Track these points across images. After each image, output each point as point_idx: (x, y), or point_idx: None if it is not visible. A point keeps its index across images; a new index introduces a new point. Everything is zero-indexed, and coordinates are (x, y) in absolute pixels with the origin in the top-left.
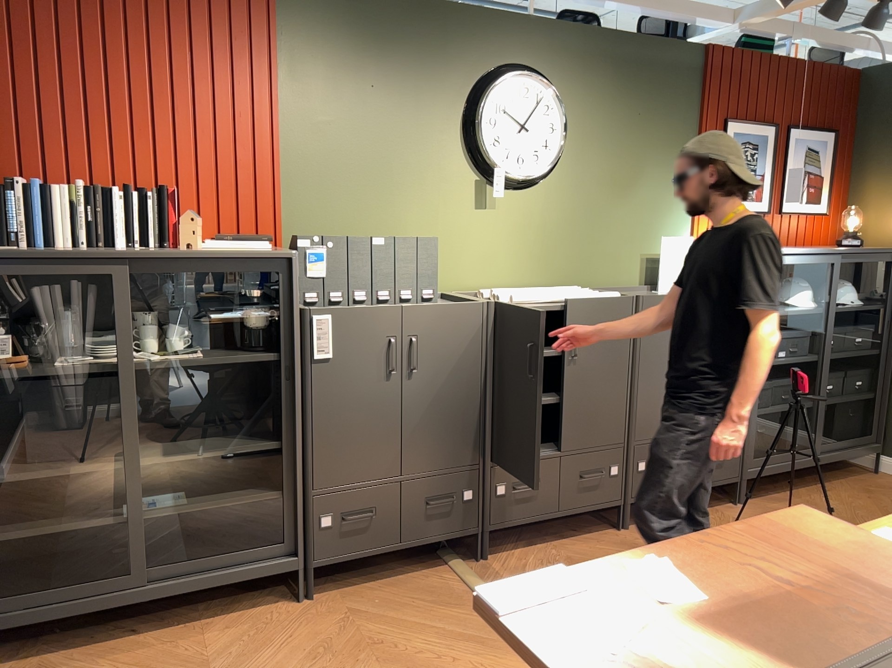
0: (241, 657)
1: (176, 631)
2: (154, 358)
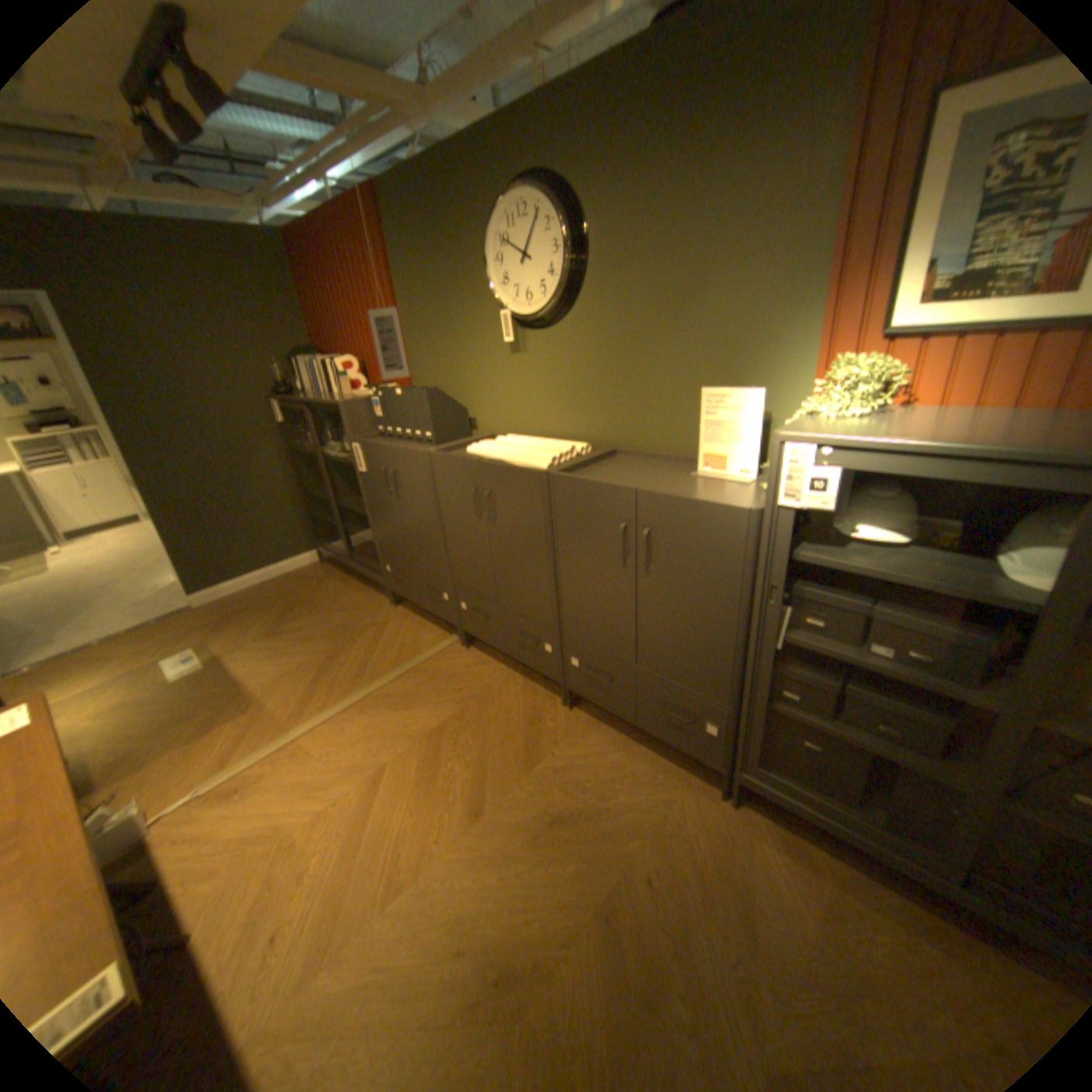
0: (340, 610)
1: (360, 587)
2: (336, 454)
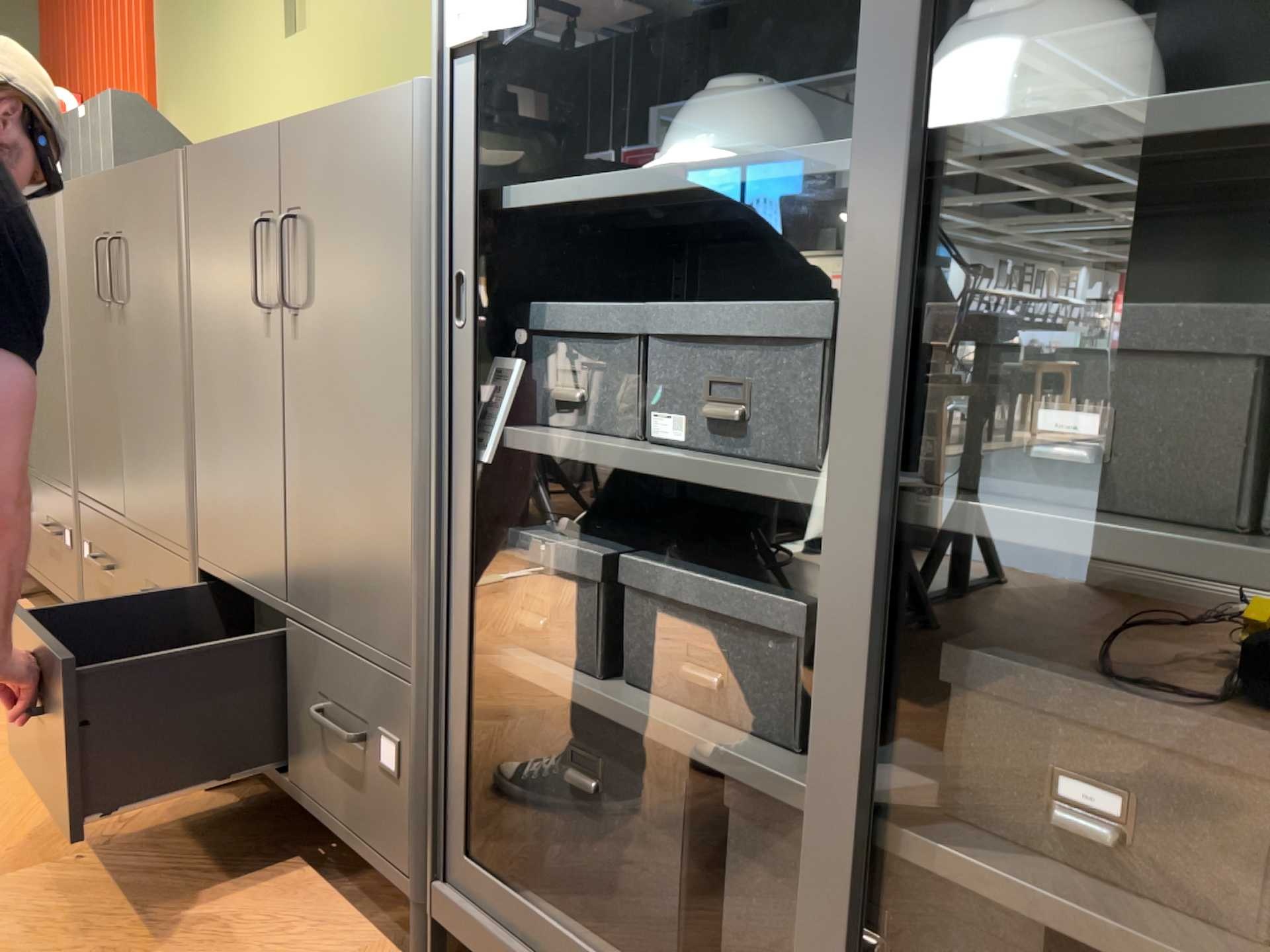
0: None
1: None
2: None
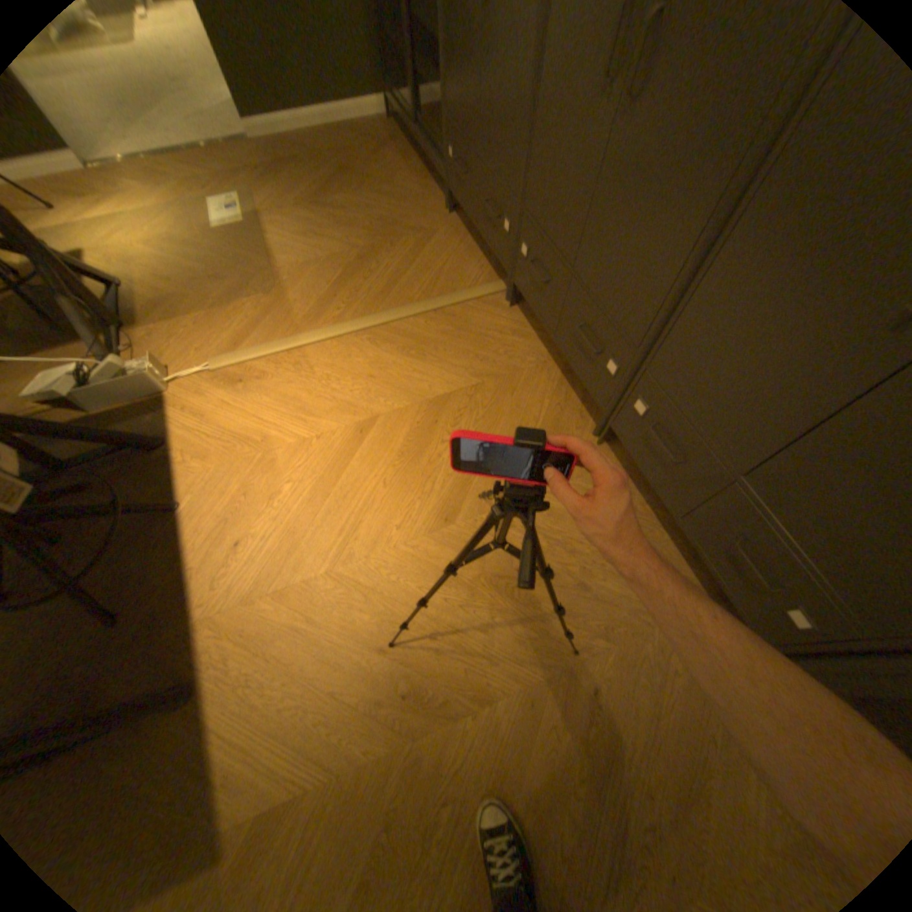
0: (390, 196)
1: (420, 171)
2: None
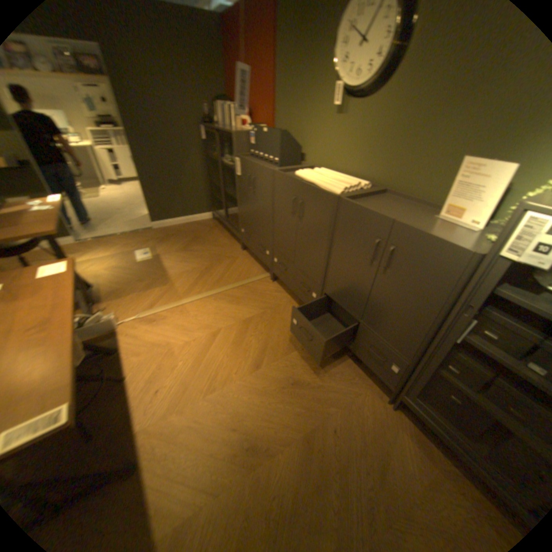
0: (216, 246)
1: (227, 236)
2: (226, 162)
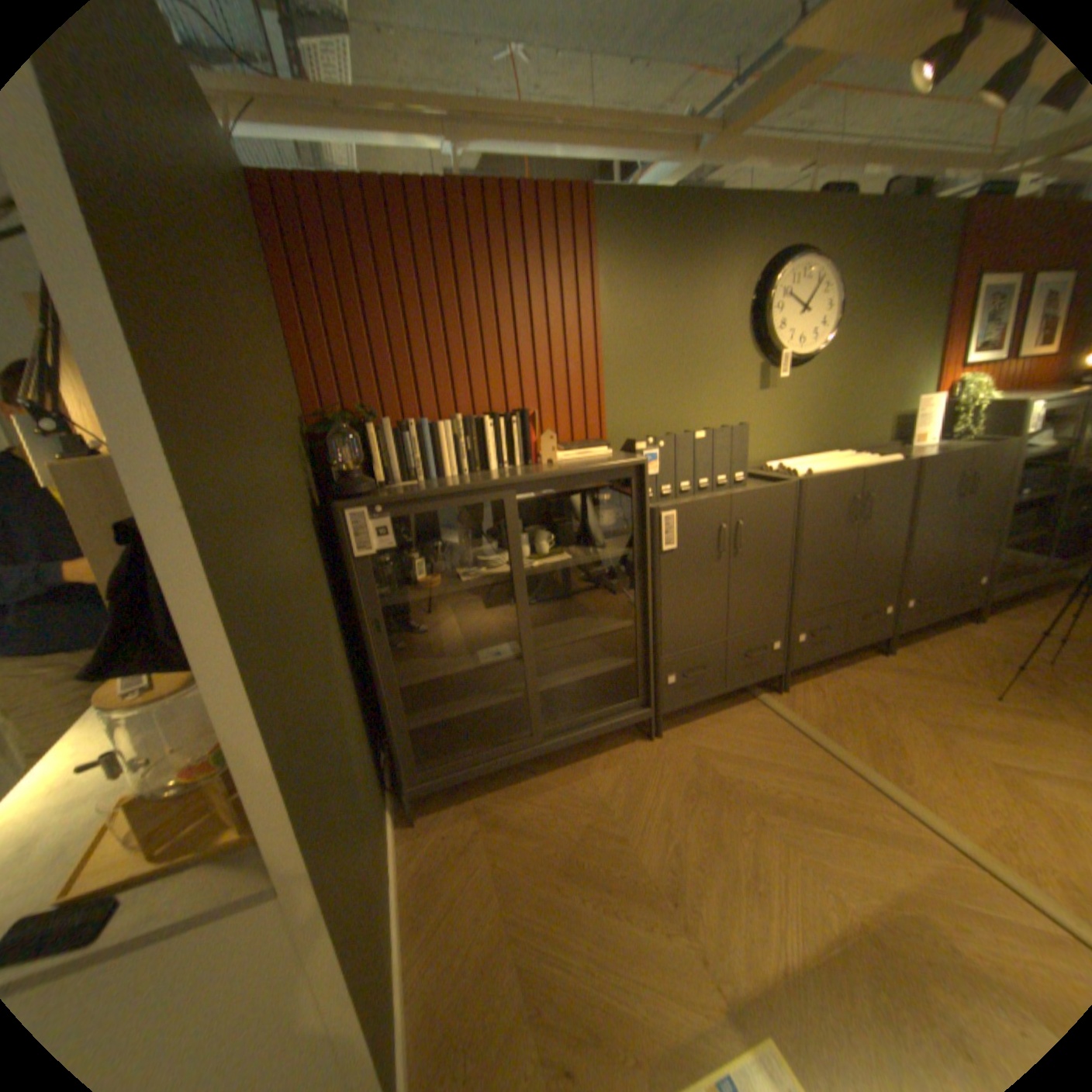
0: (632, 800)
1: (567, 774)
2: (534, 564)
